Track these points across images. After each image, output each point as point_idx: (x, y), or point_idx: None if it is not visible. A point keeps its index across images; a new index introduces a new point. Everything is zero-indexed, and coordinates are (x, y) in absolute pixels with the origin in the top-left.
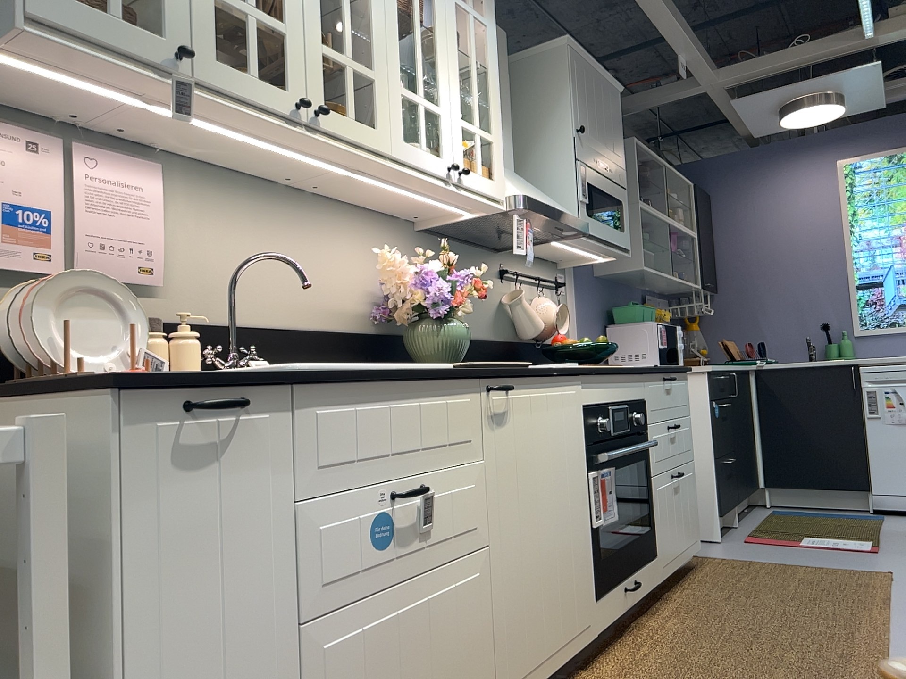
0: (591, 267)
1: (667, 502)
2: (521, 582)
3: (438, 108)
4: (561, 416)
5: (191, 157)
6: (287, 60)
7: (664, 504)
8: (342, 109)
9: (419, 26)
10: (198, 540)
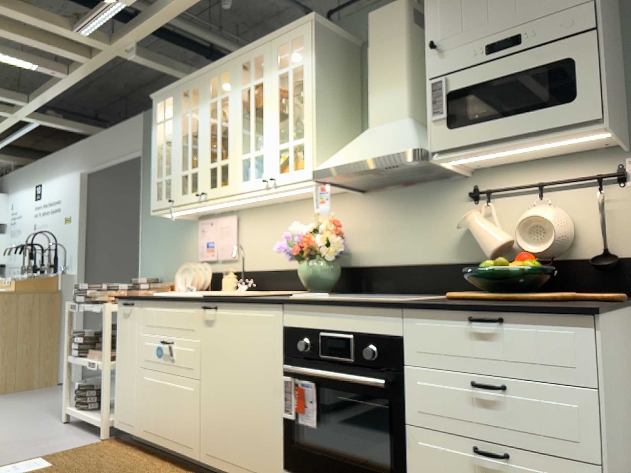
0: None
1: (446, 472)
2: (216, 410)
3: (261, 150)
4: (254, 330)
5: (247, 207)
6: (198, 180)
7: (436, 470)
8: (227, 180)
9: (252, 114)
10: (125, 335)
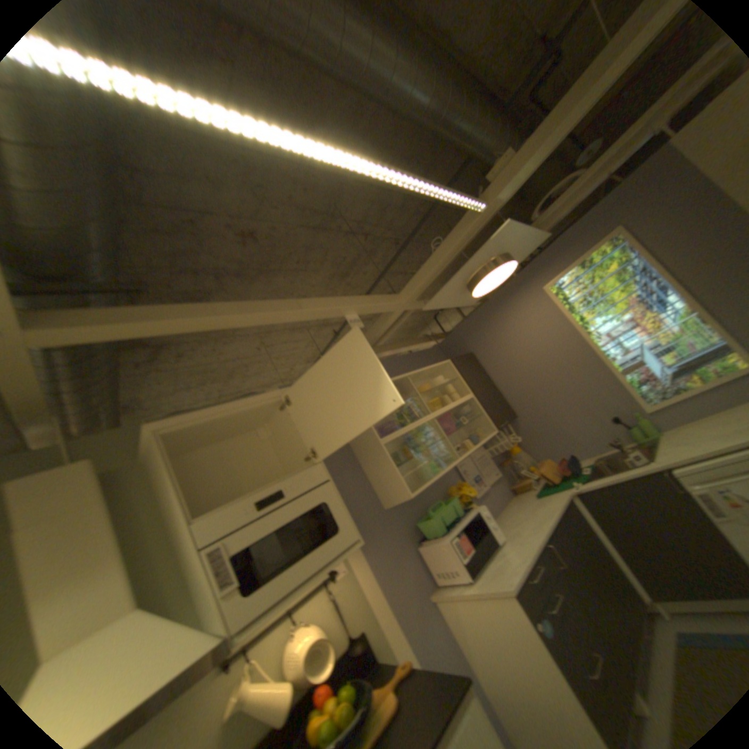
0: (374, 510)
1: None
2: None
3: None
4: None
5: None
6: None
7: None
8: None
9: None
10: None
